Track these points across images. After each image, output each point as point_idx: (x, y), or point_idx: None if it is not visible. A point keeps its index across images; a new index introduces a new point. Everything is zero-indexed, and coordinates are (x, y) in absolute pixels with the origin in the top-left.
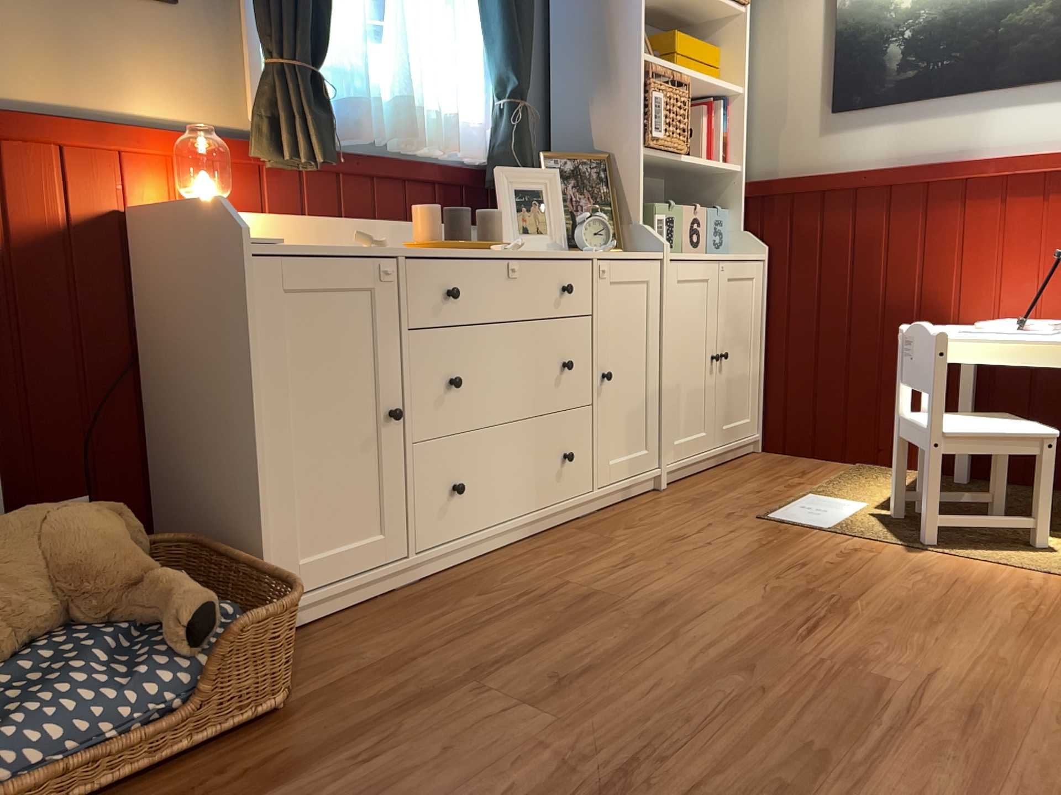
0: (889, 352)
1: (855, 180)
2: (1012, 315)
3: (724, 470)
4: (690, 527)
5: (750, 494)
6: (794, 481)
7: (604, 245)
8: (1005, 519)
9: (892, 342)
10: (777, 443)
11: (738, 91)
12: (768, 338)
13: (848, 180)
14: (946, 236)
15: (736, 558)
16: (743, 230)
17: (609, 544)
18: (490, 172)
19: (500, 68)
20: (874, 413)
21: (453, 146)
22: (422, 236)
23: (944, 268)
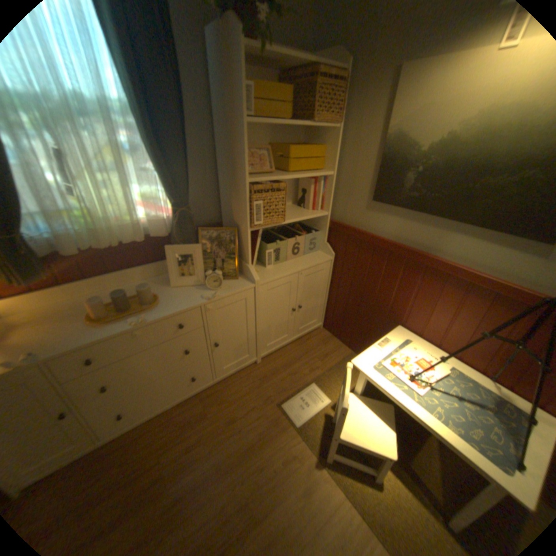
0: (374, 322)
1: (375, 242)
2: (431, 338)
3: (296, 346)
4: (243, 409)
5: (289, 377)
6: (317, 365)
7: (219, 287)
8: (364, 471)
9: (376, 319)
10: (328, 329)
11: (330, 175)
12: (330, 290)
13: (373, 241)
14: (411, 288)
15: (240, 453)
16: (326, 242)
17: (201, 421)
18: (173, 239)
19: (166, 191)
20: (363, 340)
21: (138, 239)
22: (93, 314)
23: (406, 301)
